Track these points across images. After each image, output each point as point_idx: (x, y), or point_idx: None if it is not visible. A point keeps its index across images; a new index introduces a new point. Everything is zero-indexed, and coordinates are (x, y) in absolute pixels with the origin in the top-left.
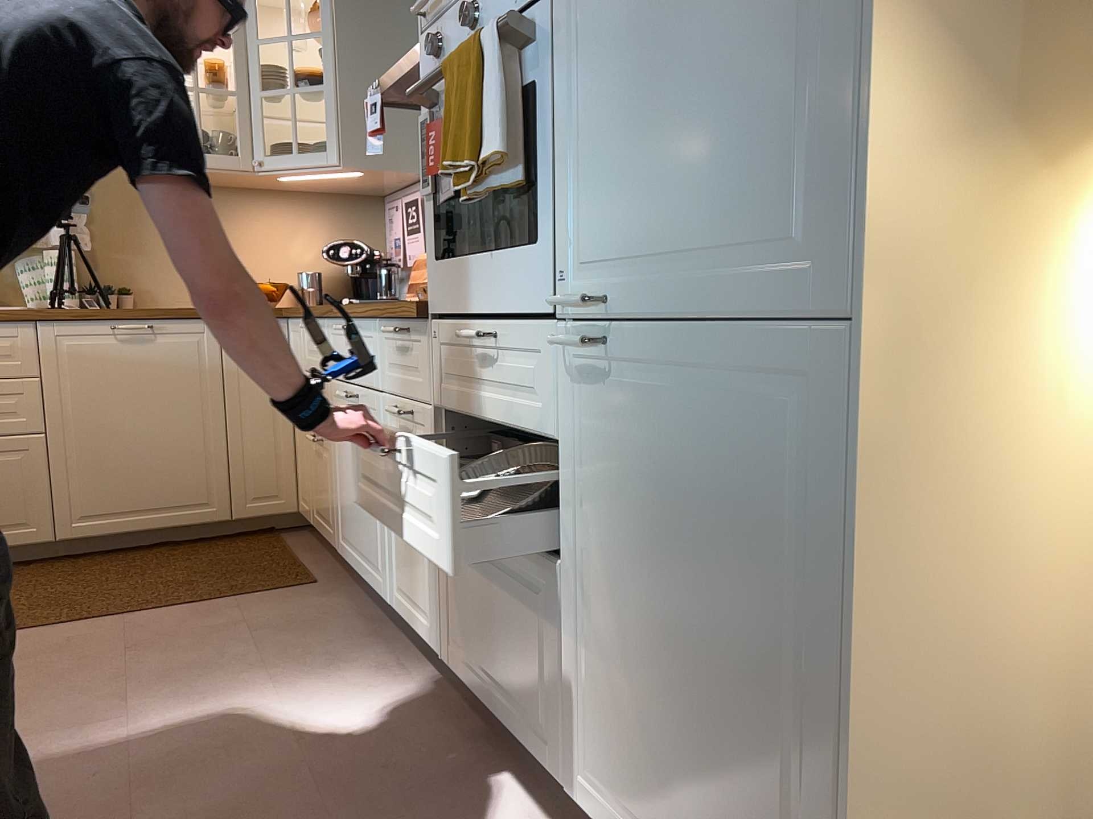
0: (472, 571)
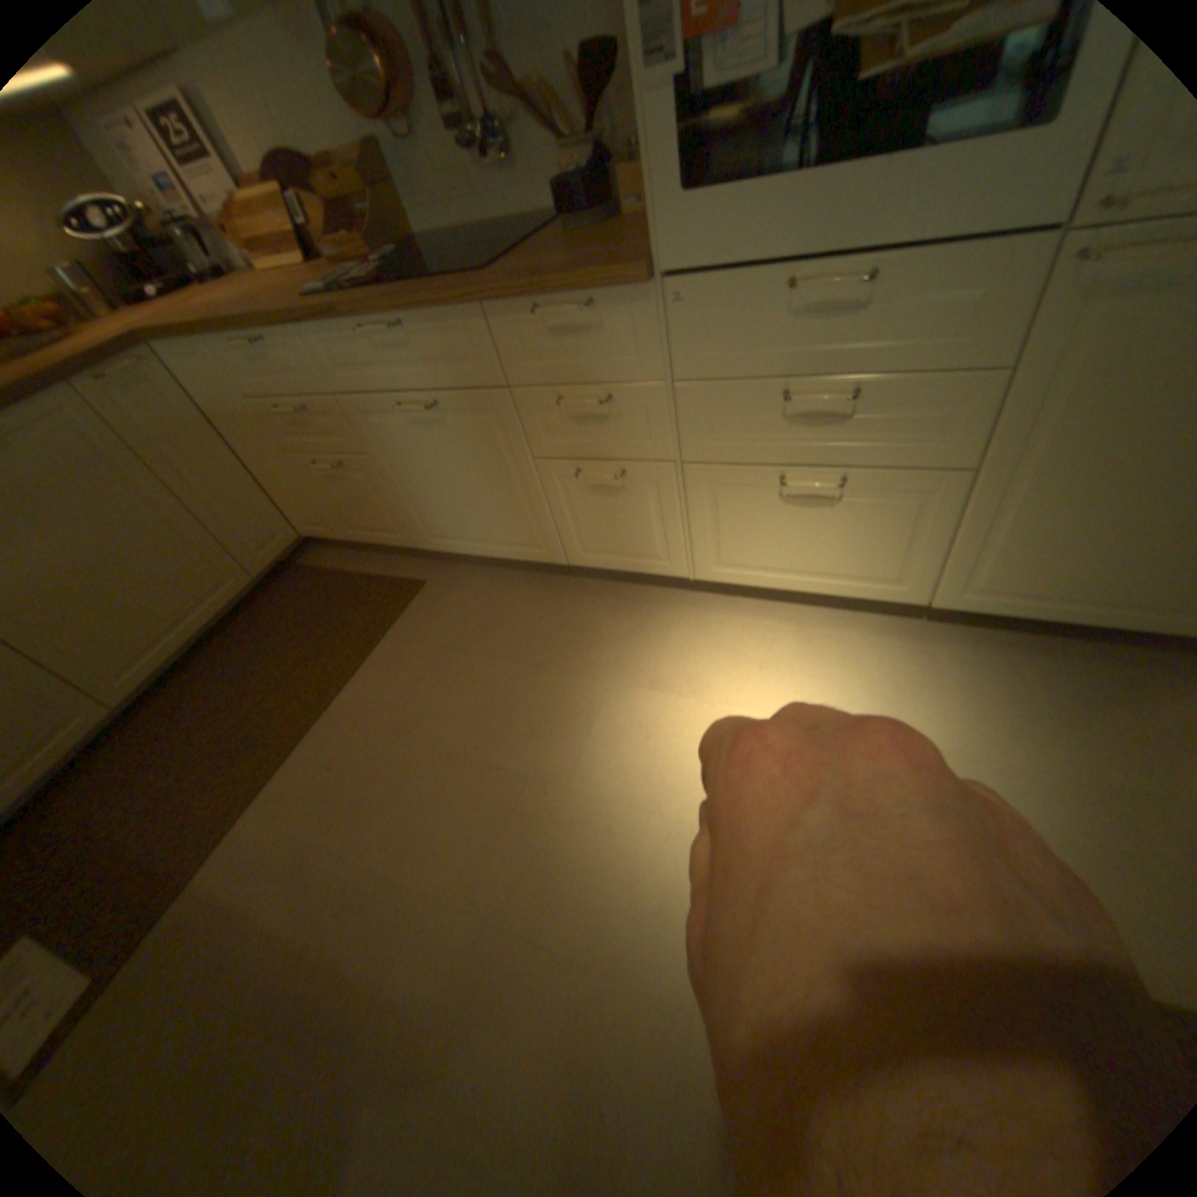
0: (762, 508)
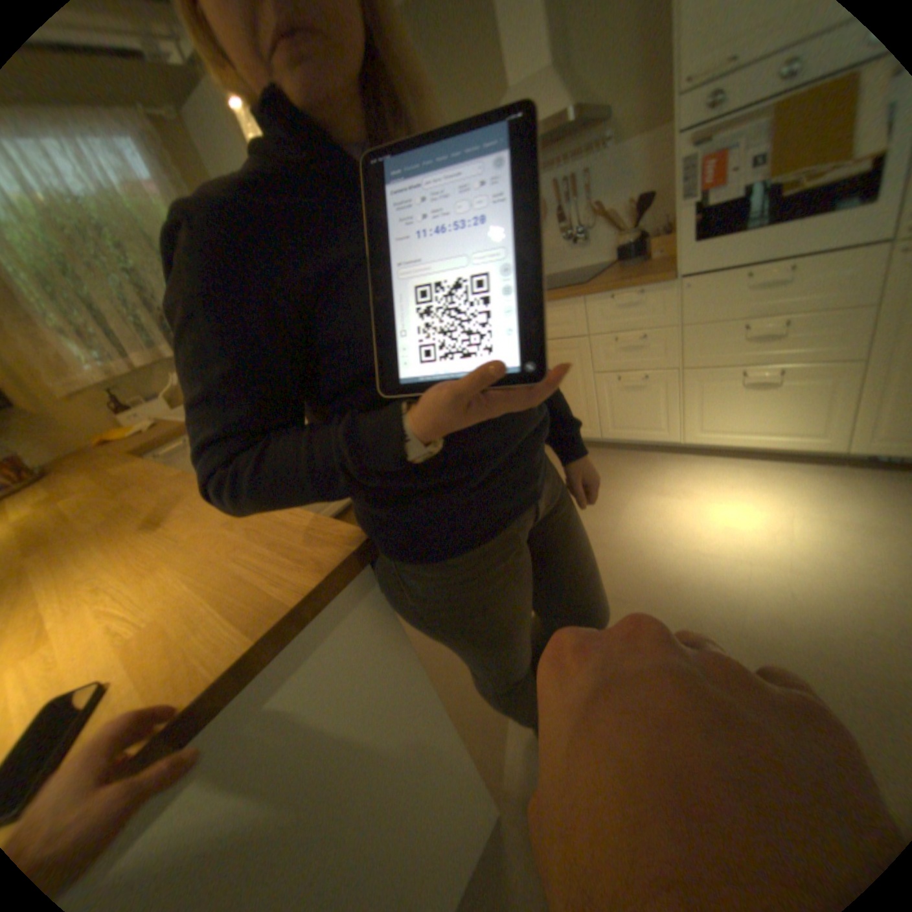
0: (733, 392)
